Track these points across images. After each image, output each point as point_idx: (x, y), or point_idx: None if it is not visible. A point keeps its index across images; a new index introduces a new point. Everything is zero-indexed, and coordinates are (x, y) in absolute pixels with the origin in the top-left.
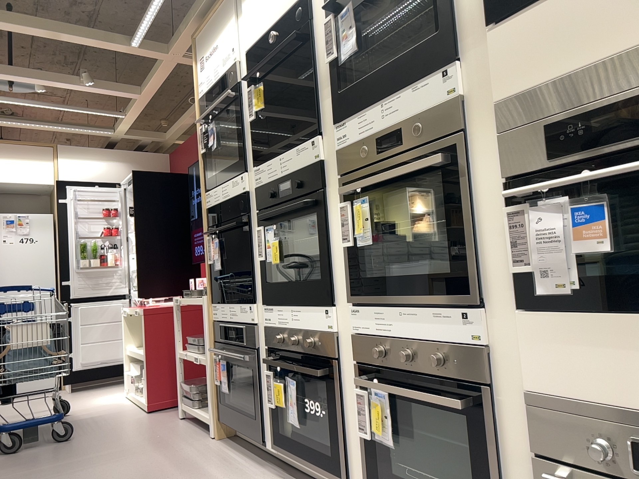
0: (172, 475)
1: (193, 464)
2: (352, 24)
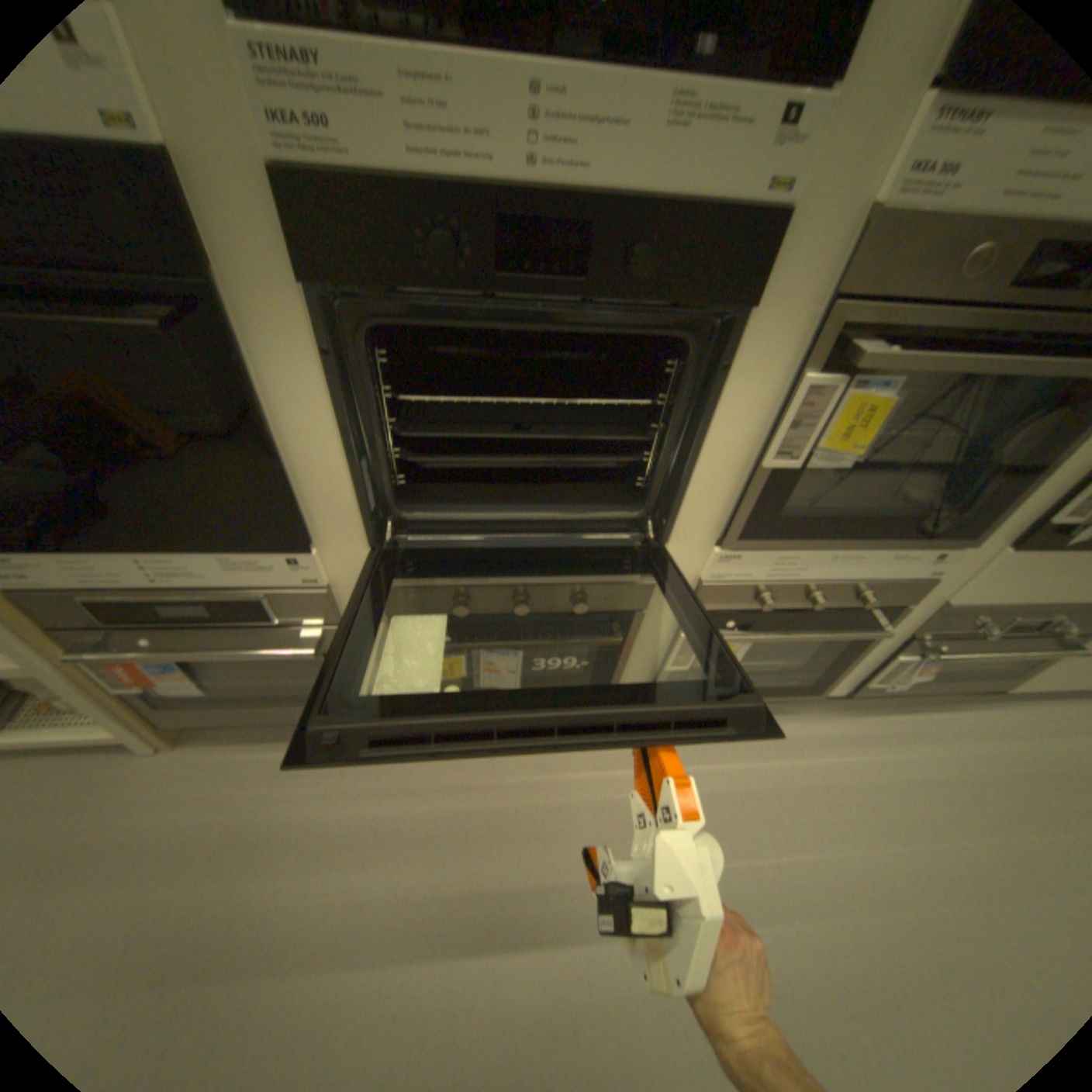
0: (244, 891)
1: (236, 835)
2: None
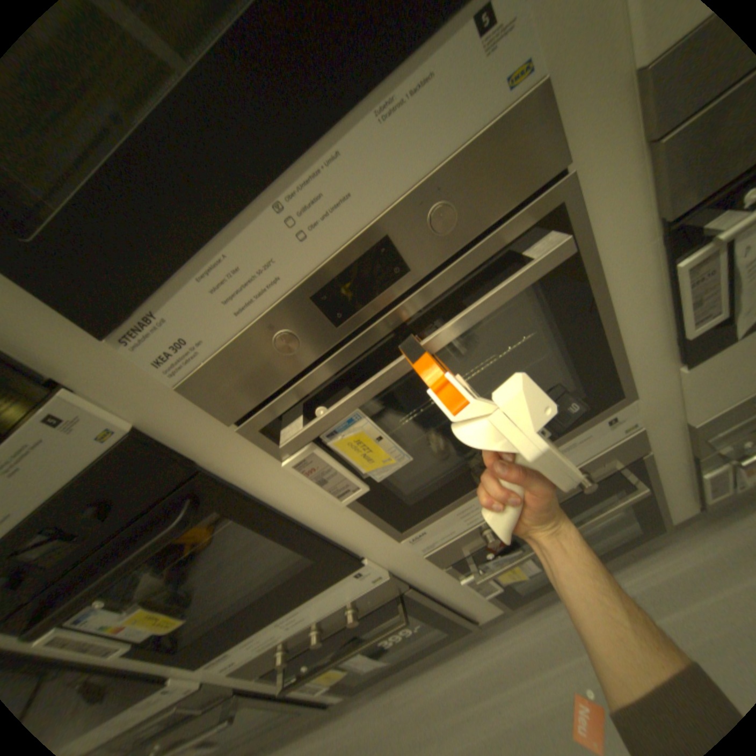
0: None
1: None
2: None
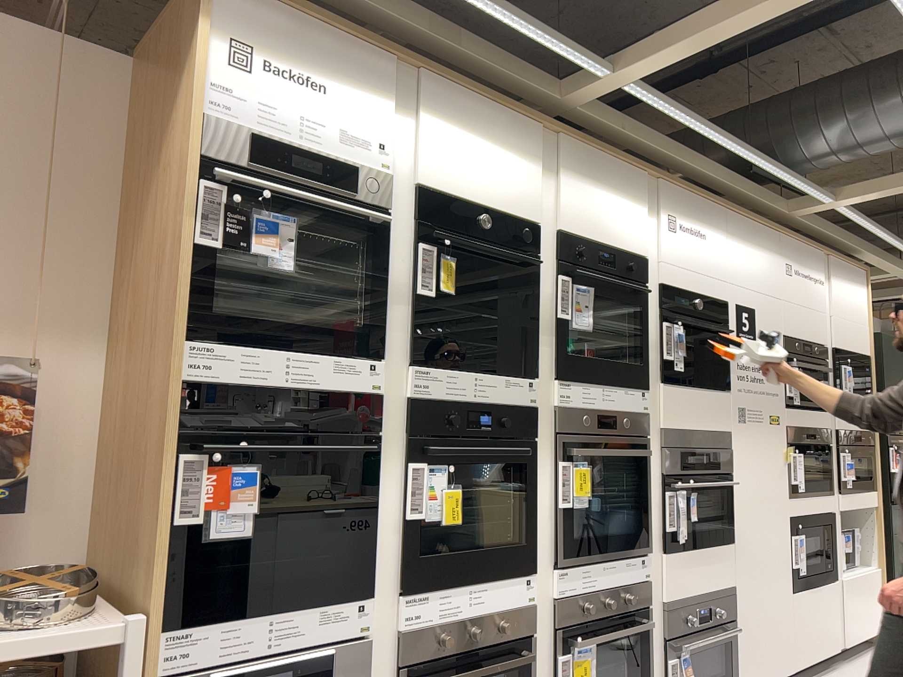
0: None
1: None
2: (585, 308)
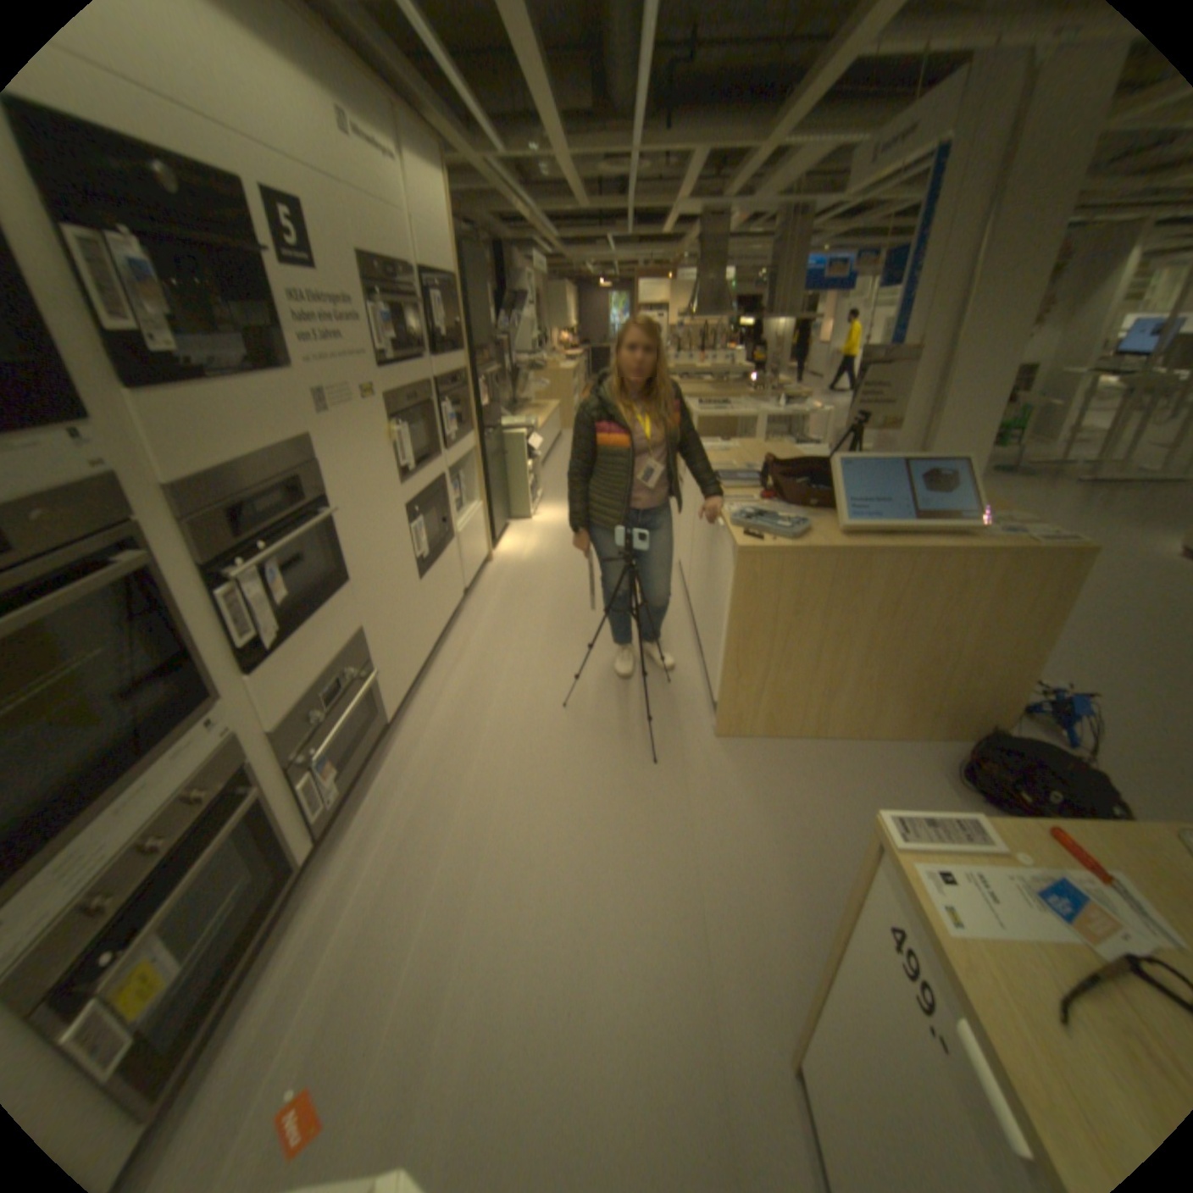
0: None
1: None
2: None
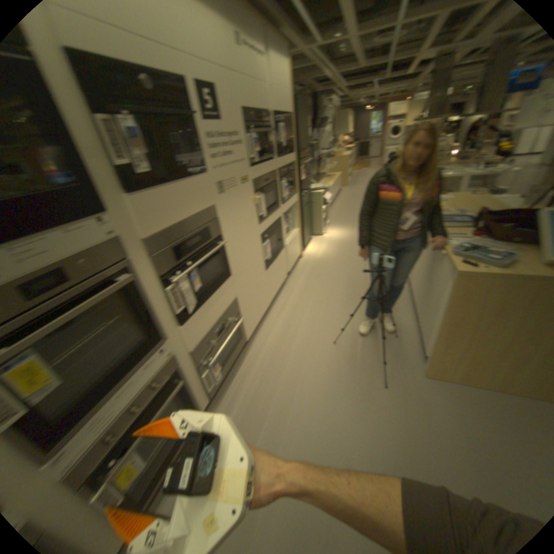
0: None
1: None
2: None
